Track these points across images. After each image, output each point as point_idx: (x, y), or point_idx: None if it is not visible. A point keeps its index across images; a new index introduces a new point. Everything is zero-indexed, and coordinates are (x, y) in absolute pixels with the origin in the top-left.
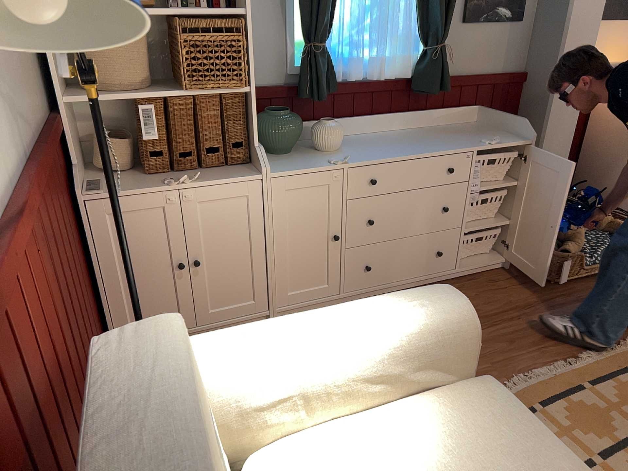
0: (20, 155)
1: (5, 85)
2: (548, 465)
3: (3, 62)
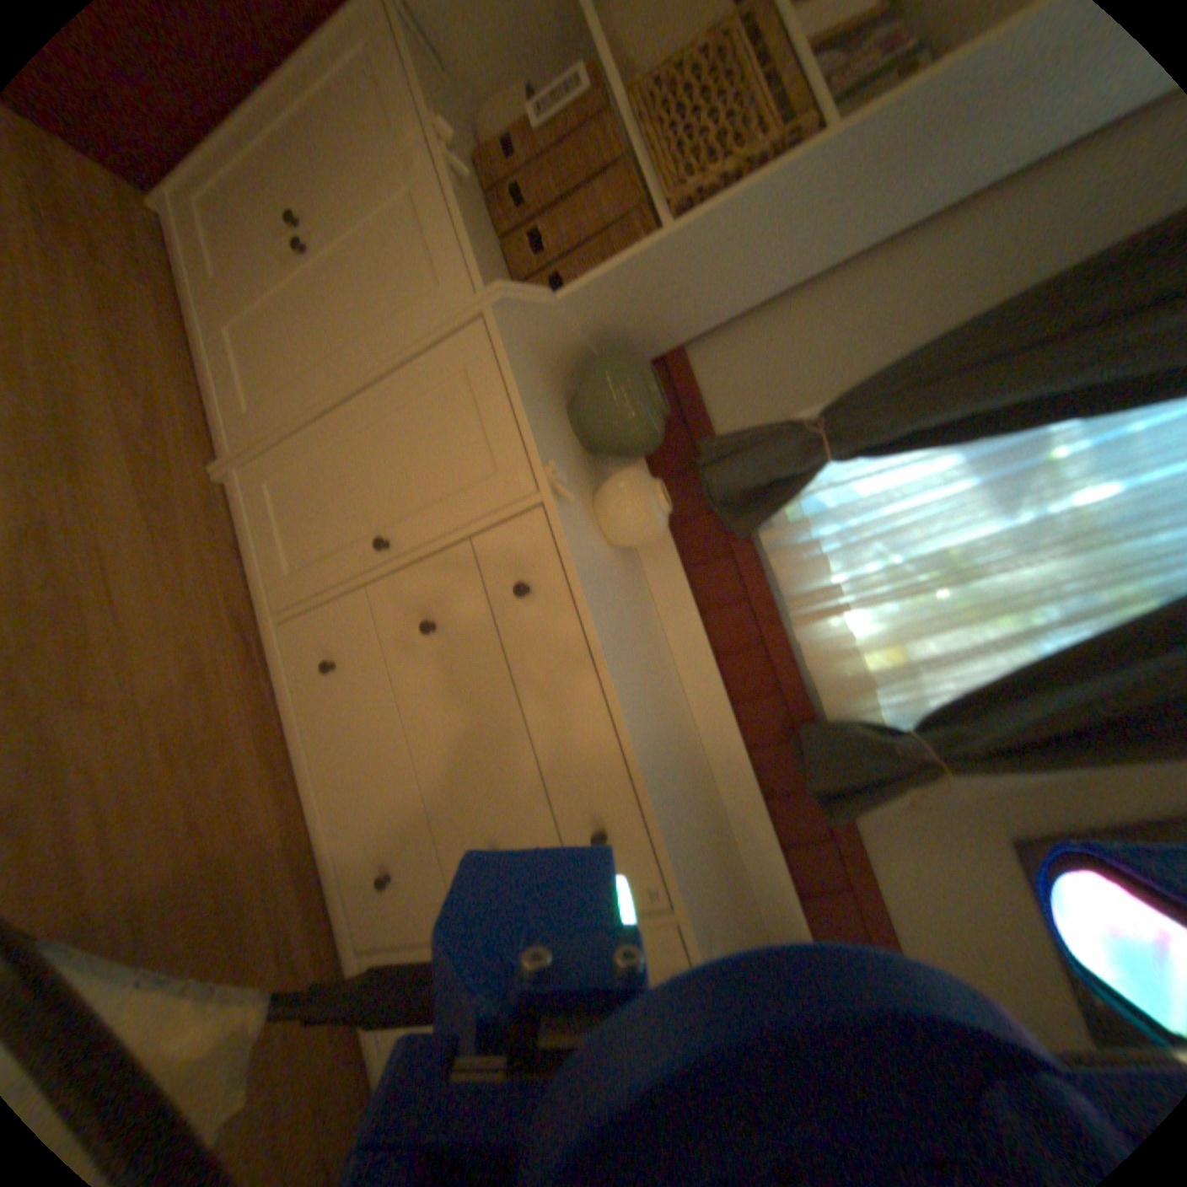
0: None
1: None
2: None
3: None
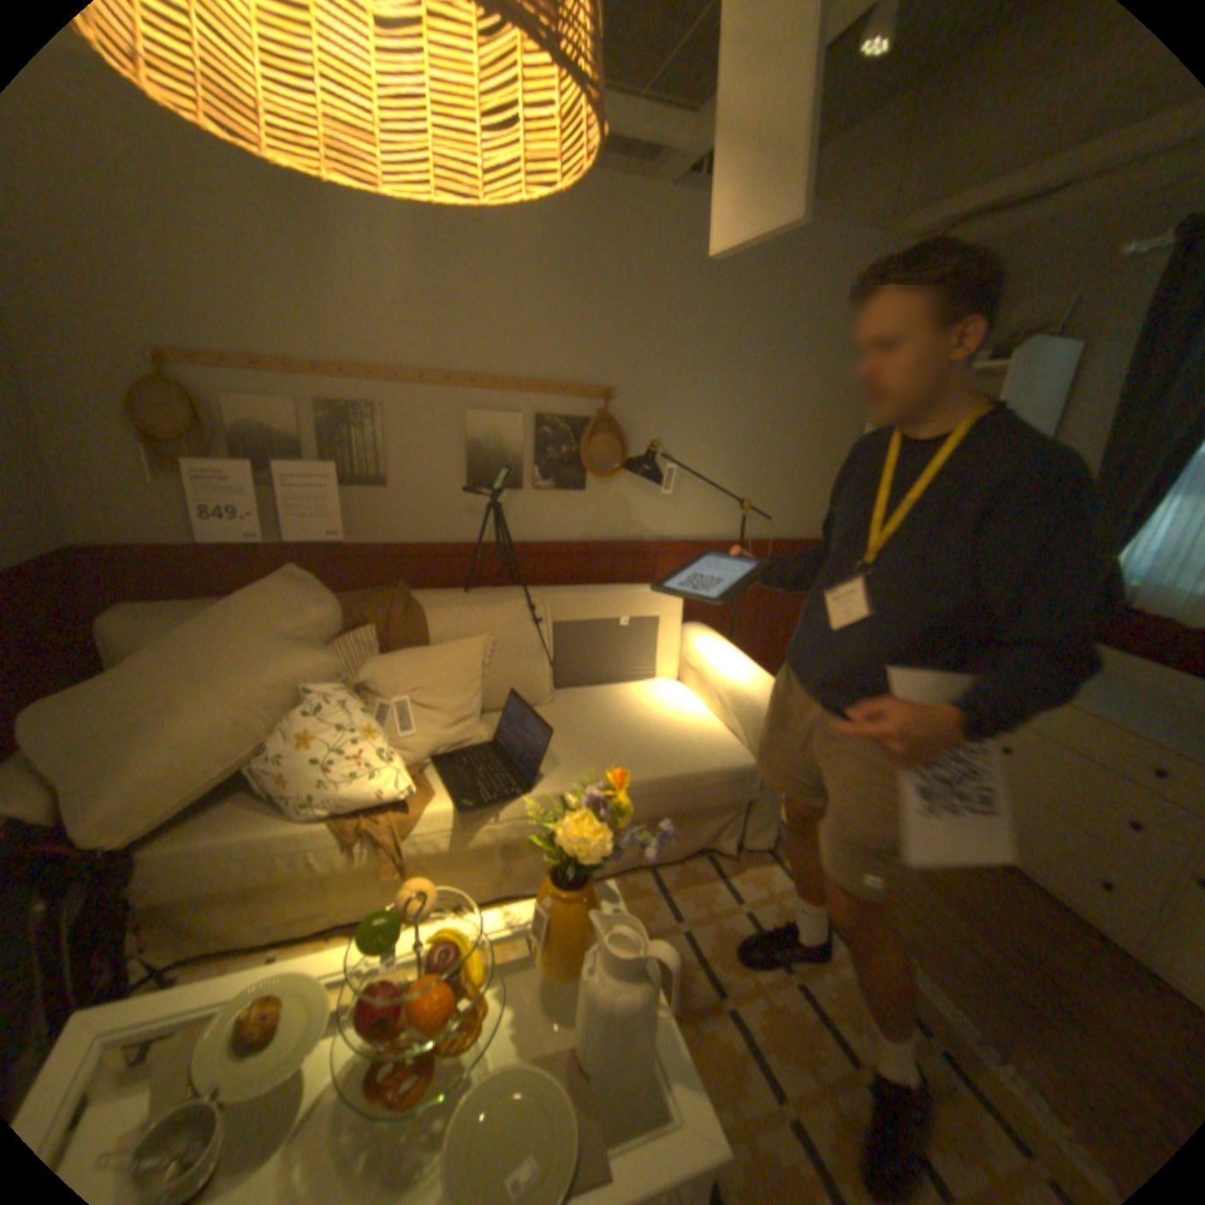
0: (748, 536)
1: (760, 507)
2: (682, 760)
3: (770, 498)
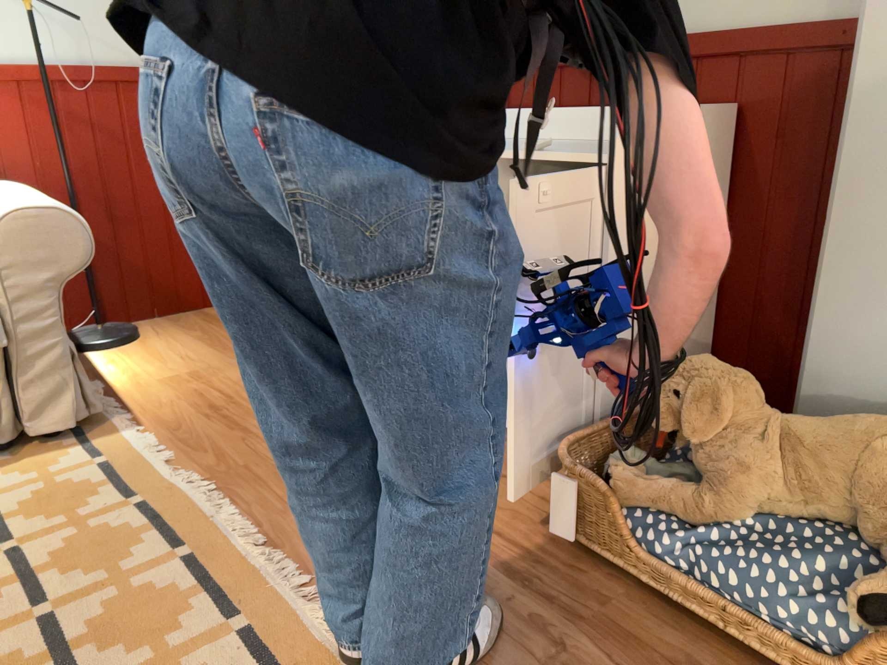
0: (78, 62)
1: (85, 19)
2: None
3: (97, 7)
